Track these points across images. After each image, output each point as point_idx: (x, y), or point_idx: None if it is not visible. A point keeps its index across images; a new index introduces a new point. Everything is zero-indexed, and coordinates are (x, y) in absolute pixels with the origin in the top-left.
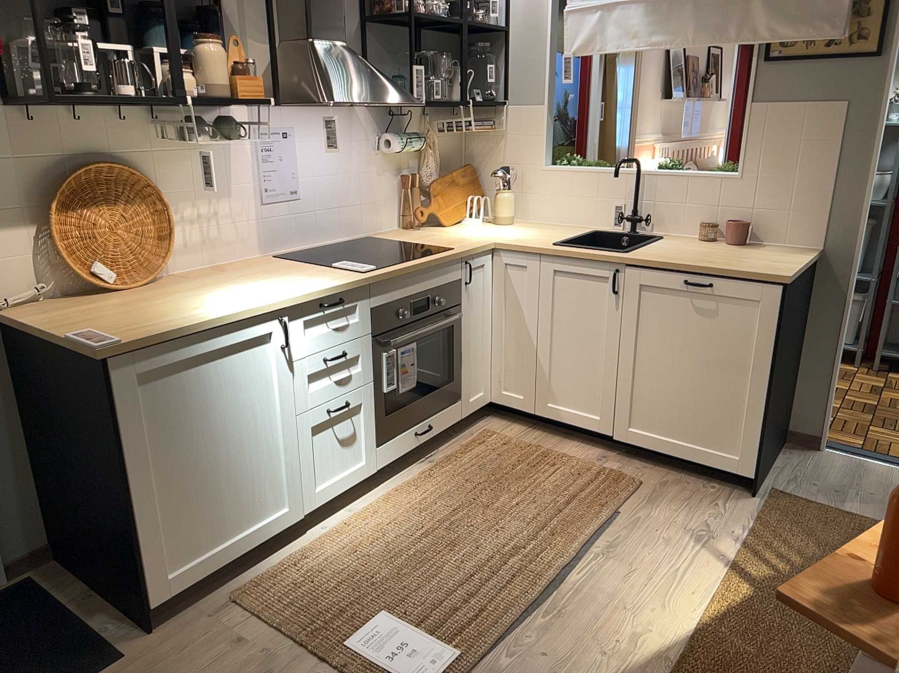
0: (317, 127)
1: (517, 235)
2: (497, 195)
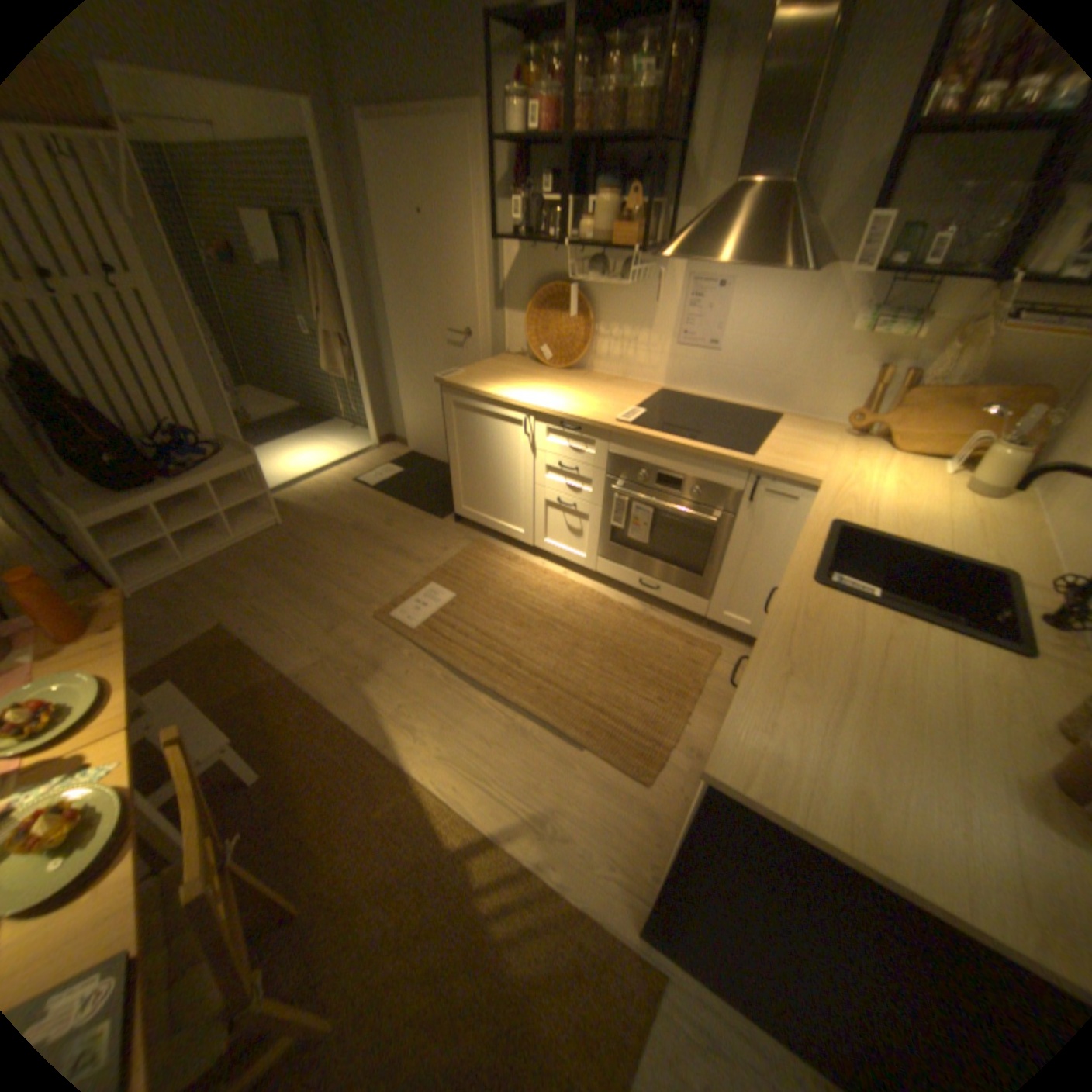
0: (766, 280)
1: (887, 498)
2: (995, 445)
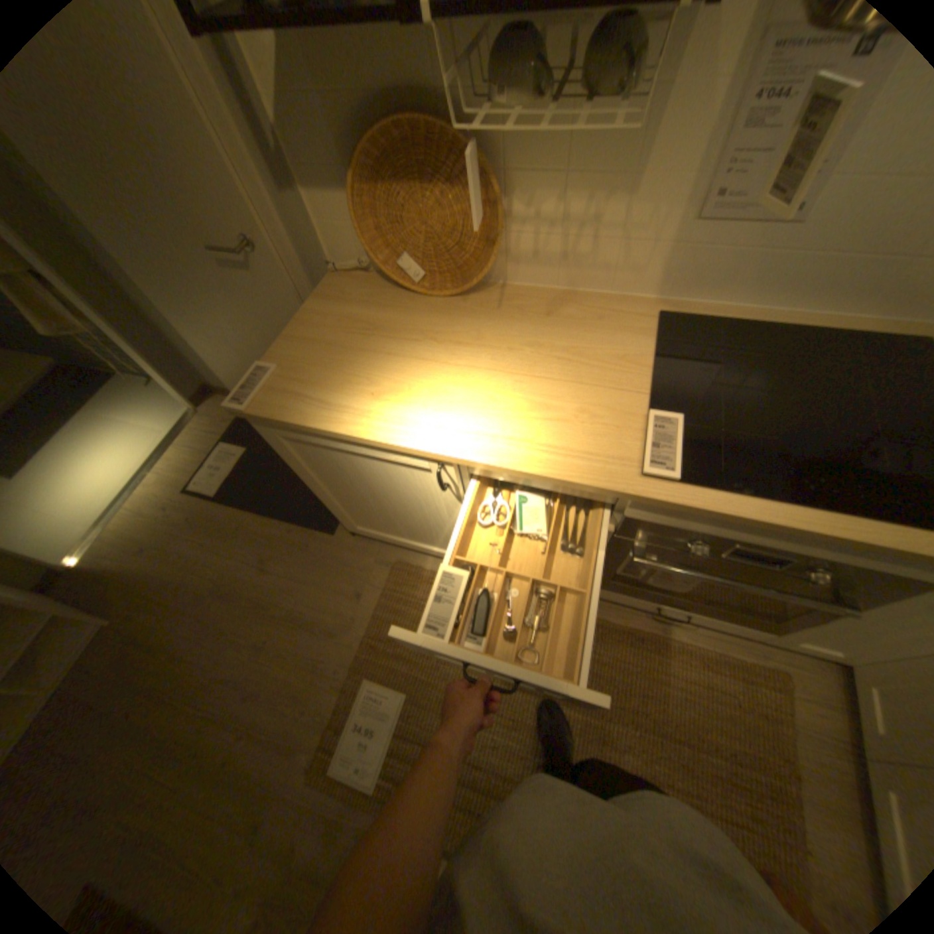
0: None
1: None
2: None
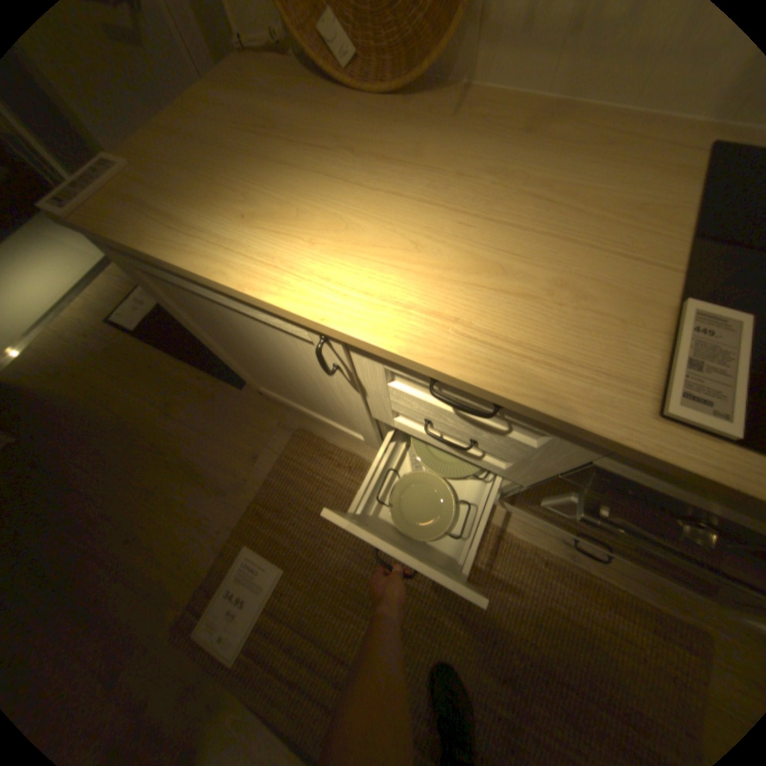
0: None
1: None
2: None
